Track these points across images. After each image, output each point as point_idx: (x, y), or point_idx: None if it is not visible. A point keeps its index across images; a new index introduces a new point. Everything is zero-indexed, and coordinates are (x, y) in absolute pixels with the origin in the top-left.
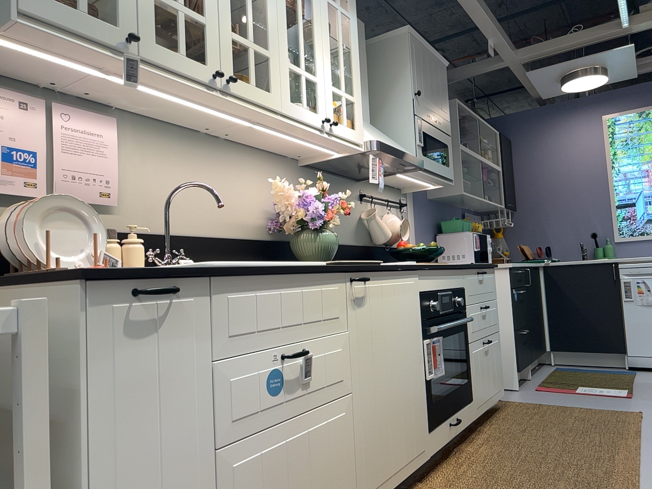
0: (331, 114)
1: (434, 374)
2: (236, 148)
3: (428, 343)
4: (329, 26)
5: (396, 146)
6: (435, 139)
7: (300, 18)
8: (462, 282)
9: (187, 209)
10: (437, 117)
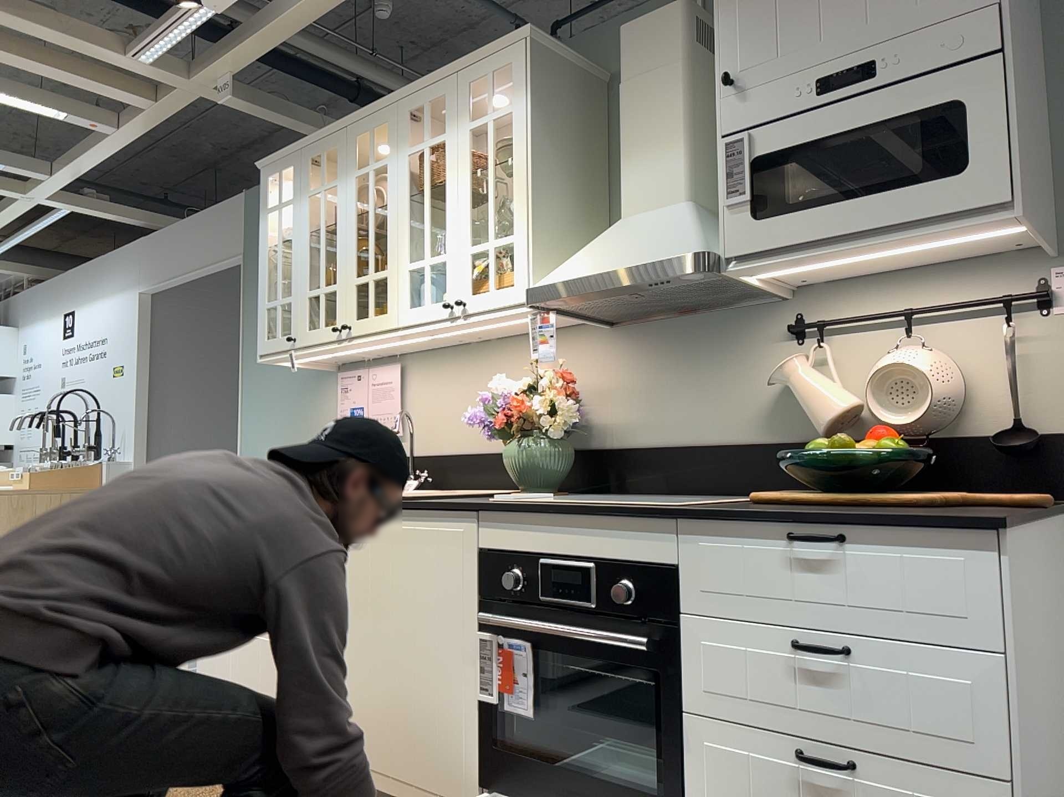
0: (464, 289)
1: (495, 699)
2: (508, 342)
3: (486, 639)
4: (468, 164)
5: (620, 258)
6: (849, 134)
7: (430, 192)
8: (664, 551)
9: (455, 427)
10: (860, 61)
